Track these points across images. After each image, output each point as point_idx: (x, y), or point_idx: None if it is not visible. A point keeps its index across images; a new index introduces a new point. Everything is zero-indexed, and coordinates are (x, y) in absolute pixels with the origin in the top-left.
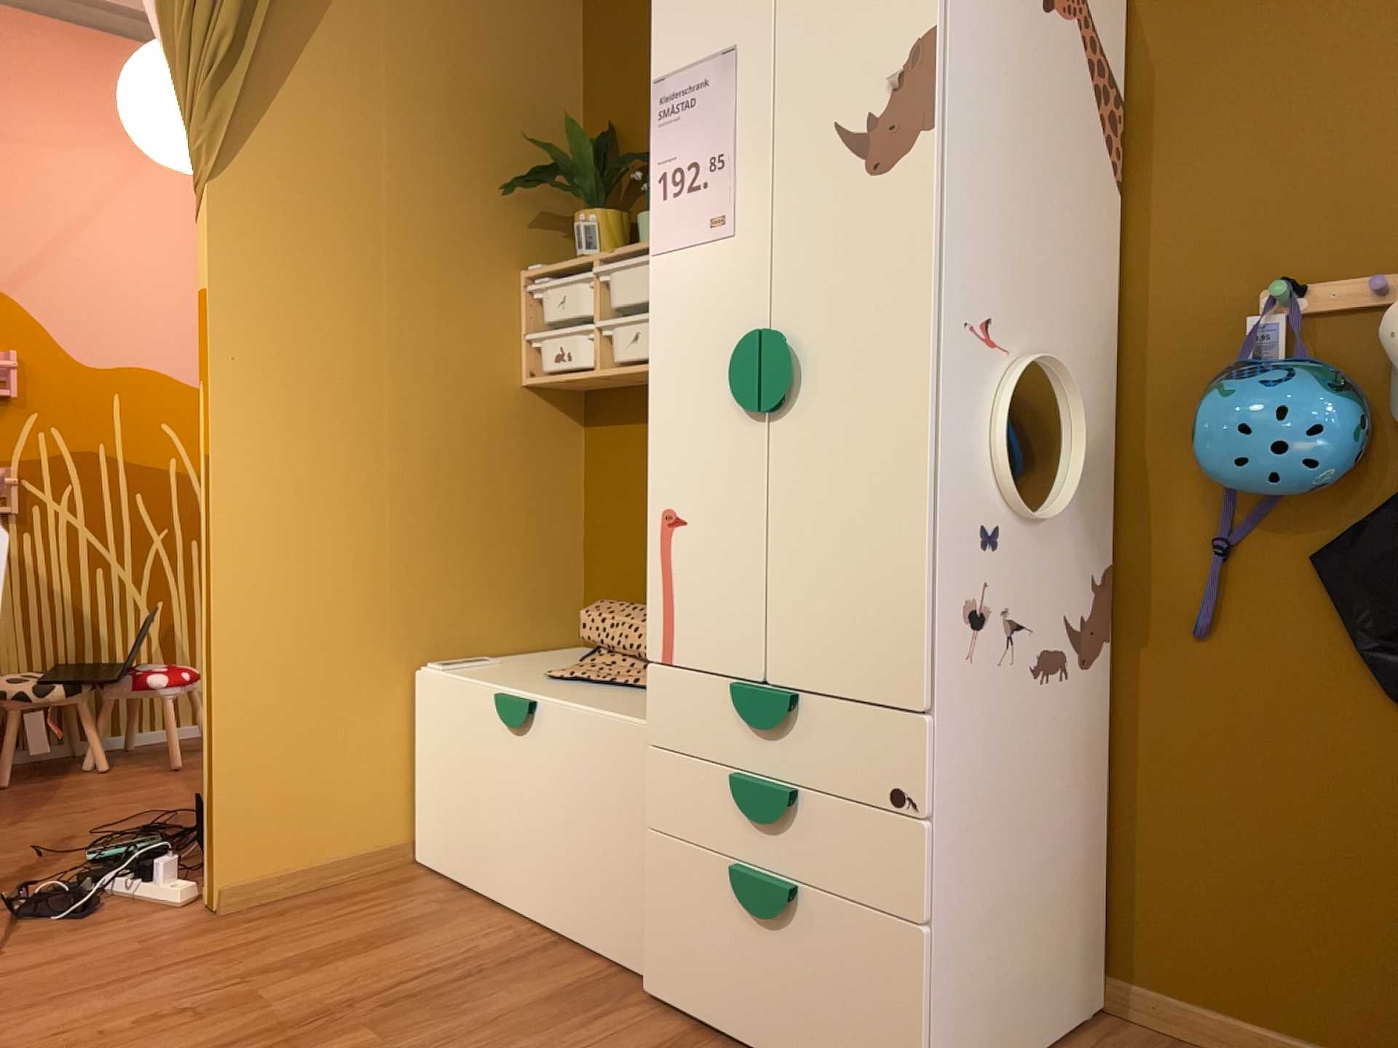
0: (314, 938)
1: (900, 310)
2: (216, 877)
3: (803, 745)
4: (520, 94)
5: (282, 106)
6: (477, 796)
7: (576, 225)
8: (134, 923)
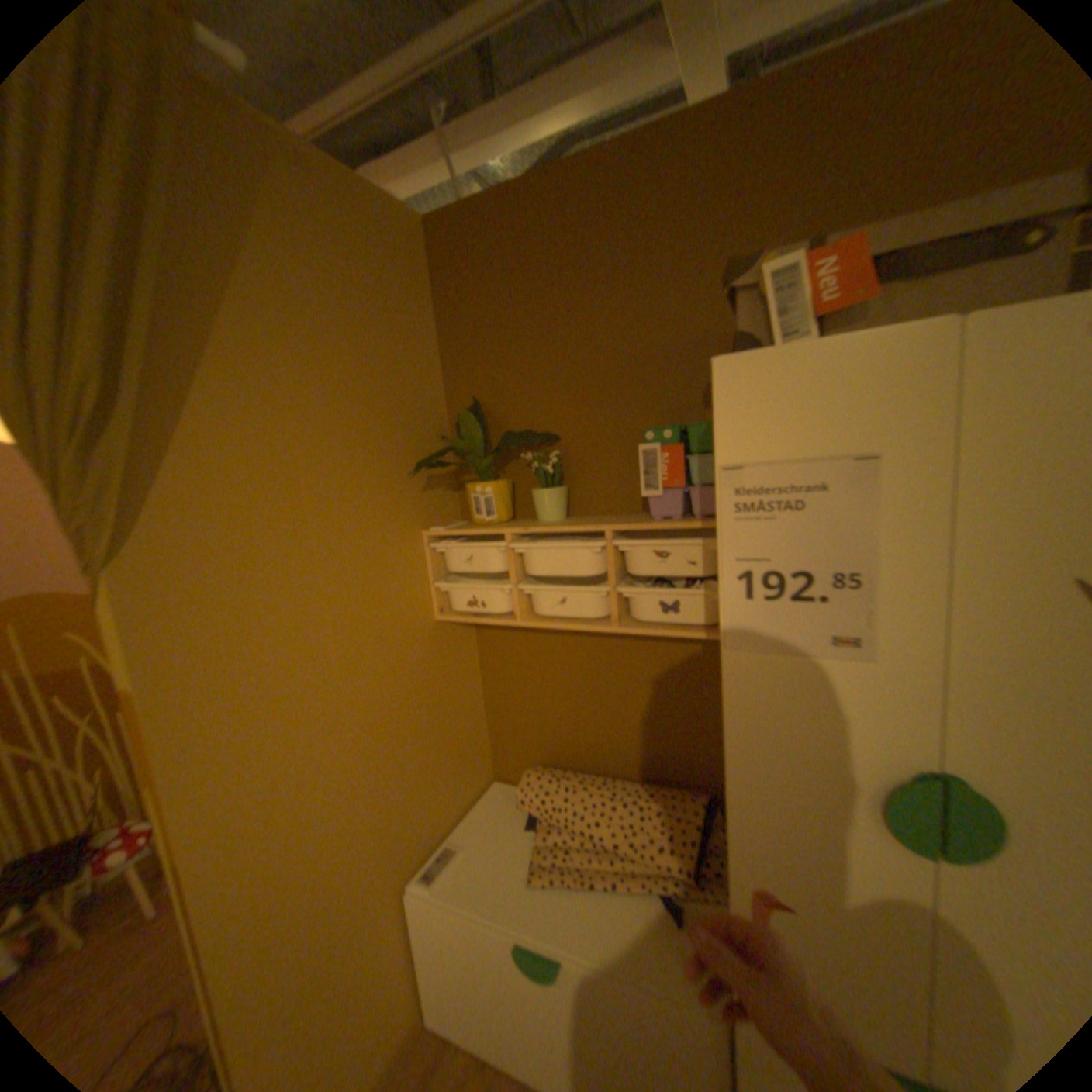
0: None
1: None
2: None
3: None
4: (399, 377)
5: (179, 445)
6: (494, 1004)
7: (467, 490)
8: None
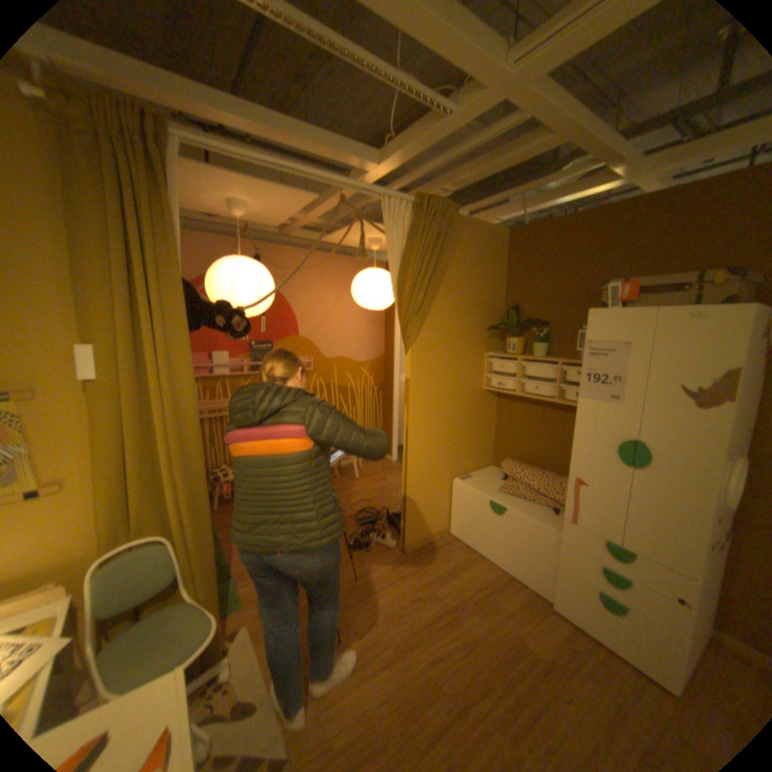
0: (439, 569)
1: (706, 457)
2: (405, 544)
3: (636, 570)
4: (487, 295)
5: (427, 318)
6: (478, 526)
7: (505, 340)
8: (385, 555)
